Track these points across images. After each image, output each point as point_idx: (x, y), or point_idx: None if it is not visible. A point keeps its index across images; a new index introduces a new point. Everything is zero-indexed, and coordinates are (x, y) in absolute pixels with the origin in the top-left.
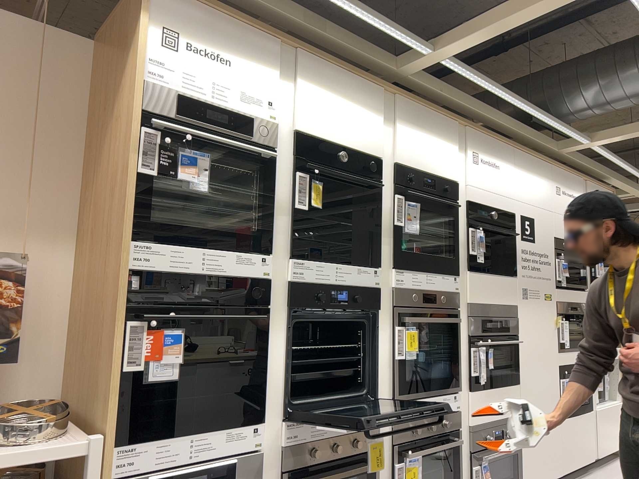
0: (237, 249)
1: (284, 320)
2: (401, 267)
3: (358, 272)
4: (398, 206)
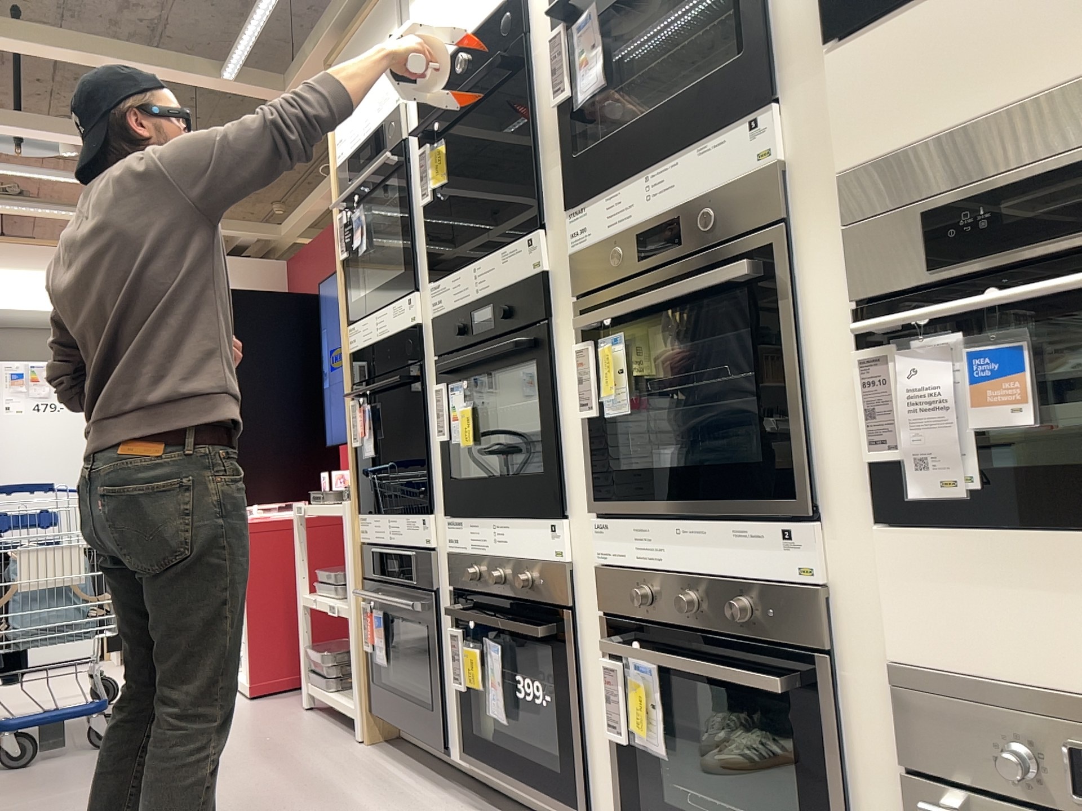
0: (389, 300)
1: (436, 381)
2: (585, 195)
3: (504, 259)
4: (558, 50)
